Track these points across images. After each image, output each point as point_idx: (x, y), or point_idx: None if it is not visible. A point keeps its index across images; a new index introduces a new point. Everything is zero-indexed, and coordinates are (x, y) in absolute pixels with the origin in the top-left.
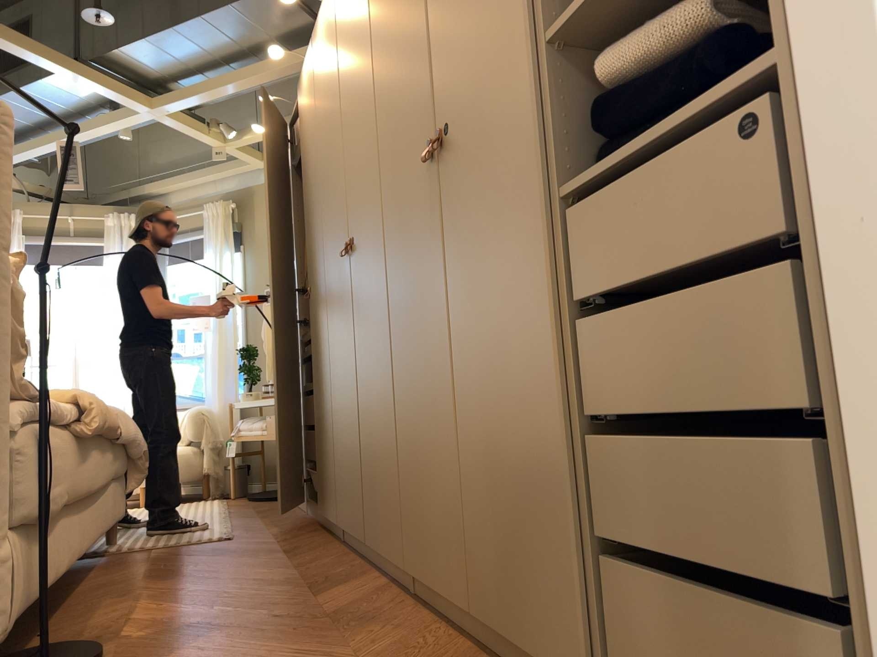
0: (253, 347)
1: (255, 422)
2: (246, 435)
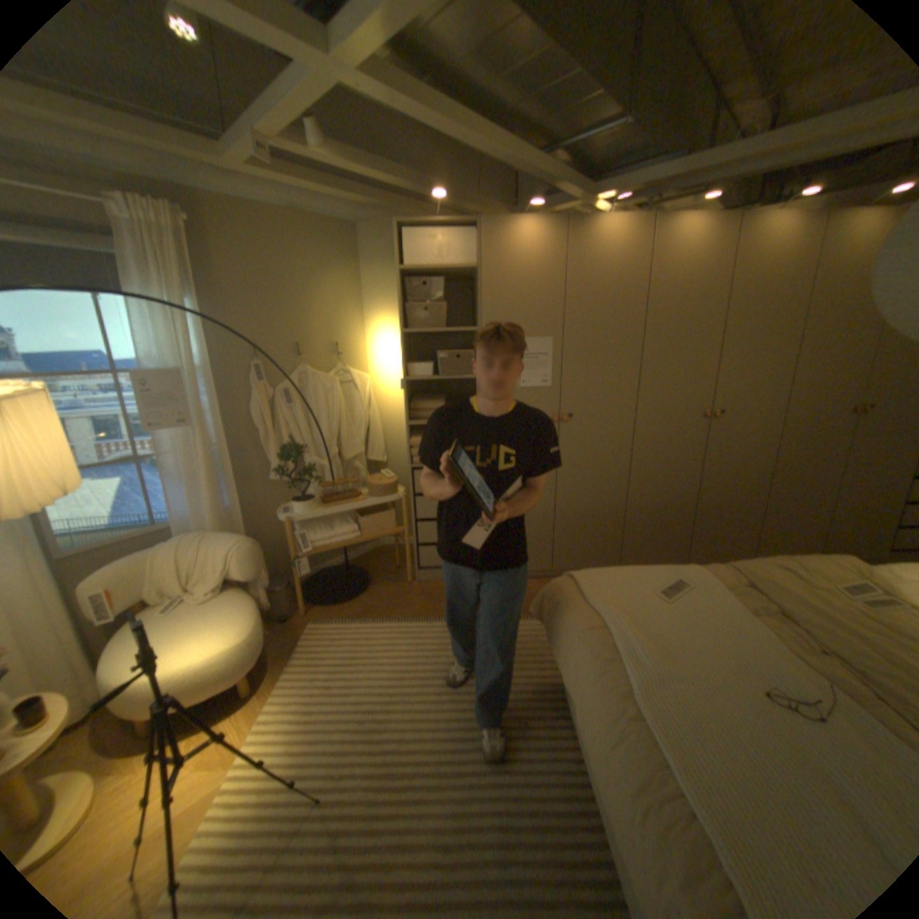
0: (297, 448)
1: (324, 532)
2: (316, 551)
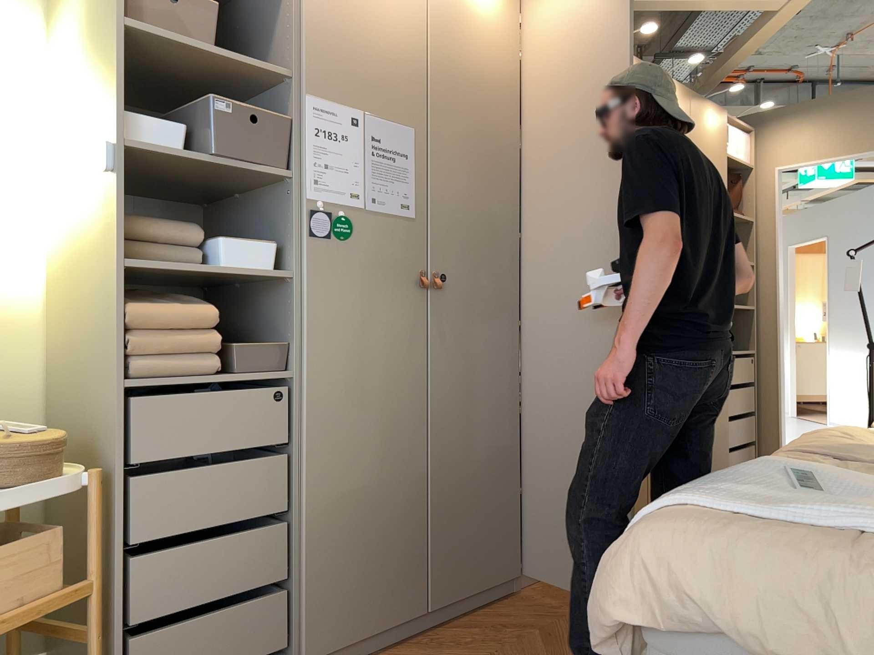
0: None
1: None
2: None
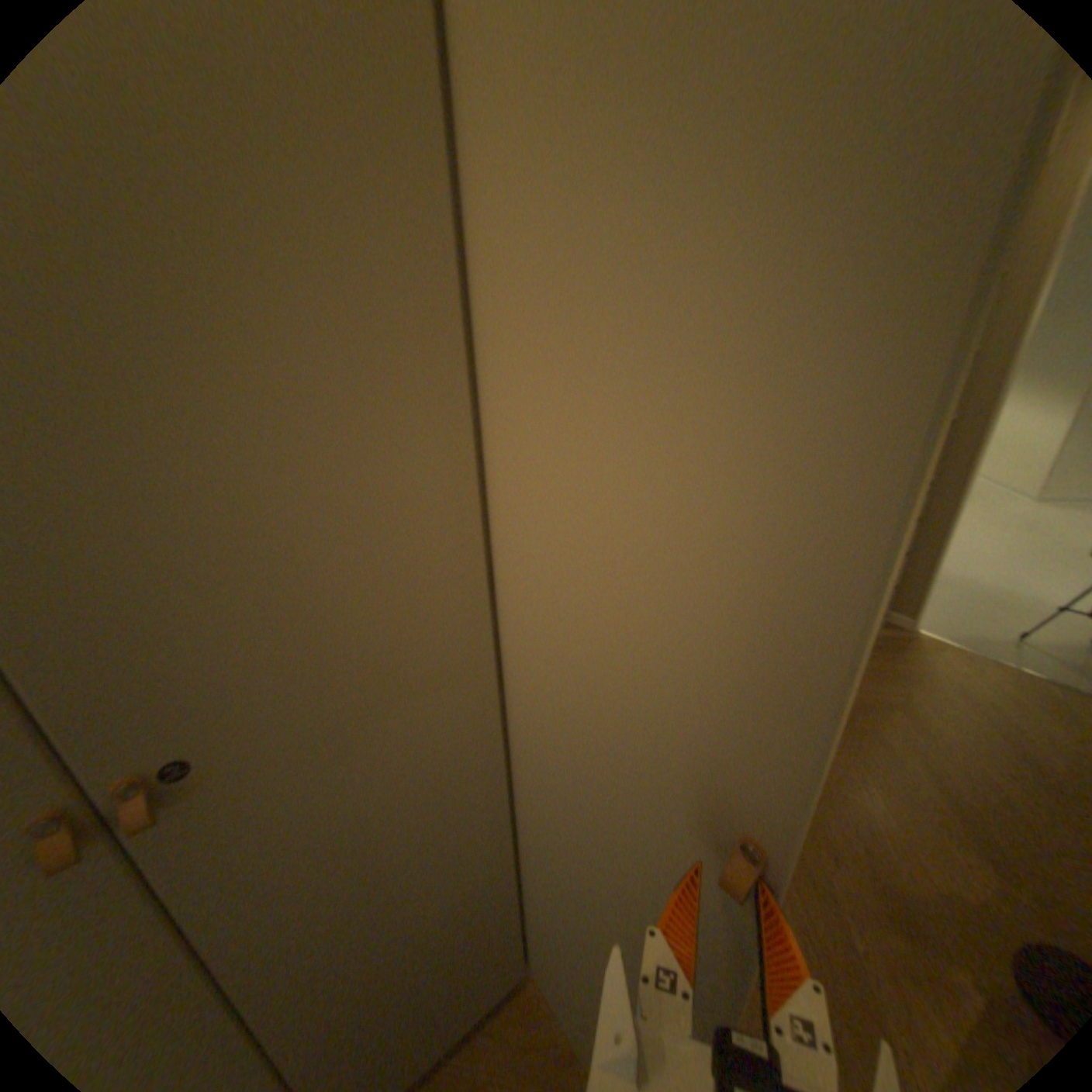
0: None
1: None
2: None
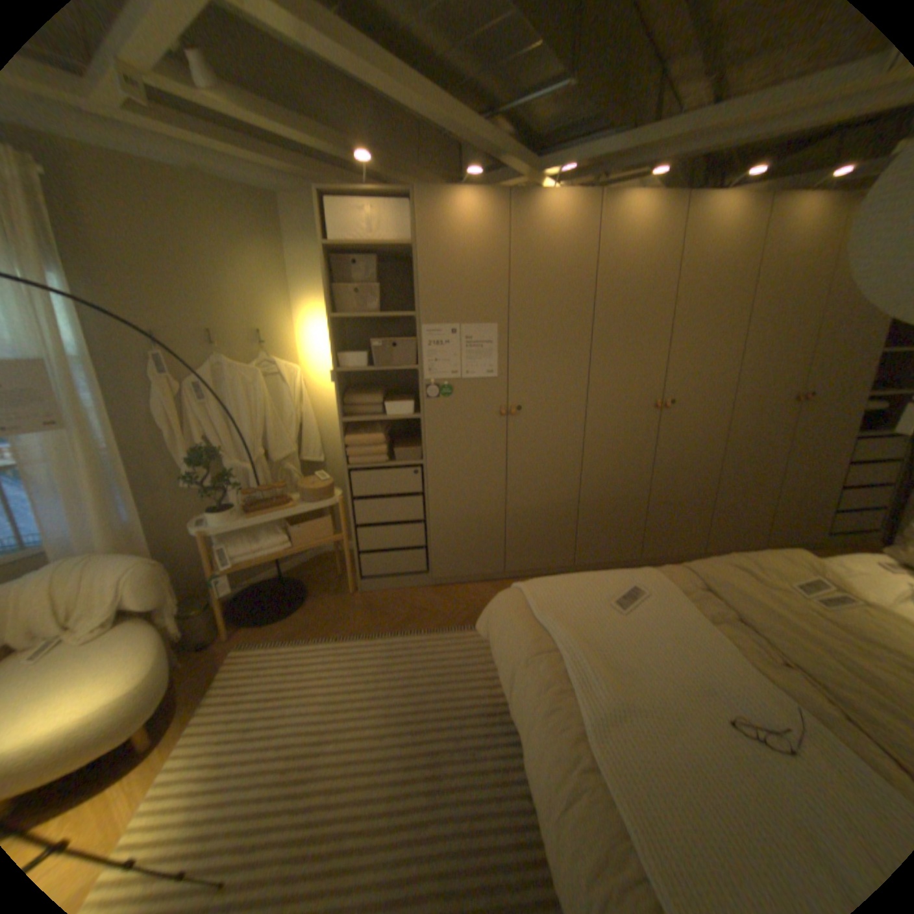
0: (210, 451)
1: (248, 545)
2: (239, 567)
